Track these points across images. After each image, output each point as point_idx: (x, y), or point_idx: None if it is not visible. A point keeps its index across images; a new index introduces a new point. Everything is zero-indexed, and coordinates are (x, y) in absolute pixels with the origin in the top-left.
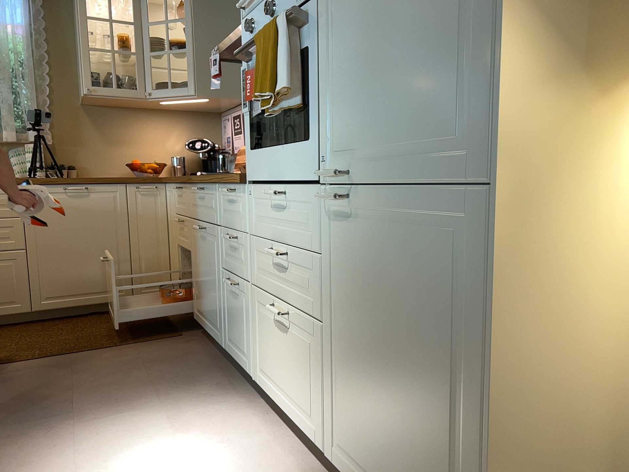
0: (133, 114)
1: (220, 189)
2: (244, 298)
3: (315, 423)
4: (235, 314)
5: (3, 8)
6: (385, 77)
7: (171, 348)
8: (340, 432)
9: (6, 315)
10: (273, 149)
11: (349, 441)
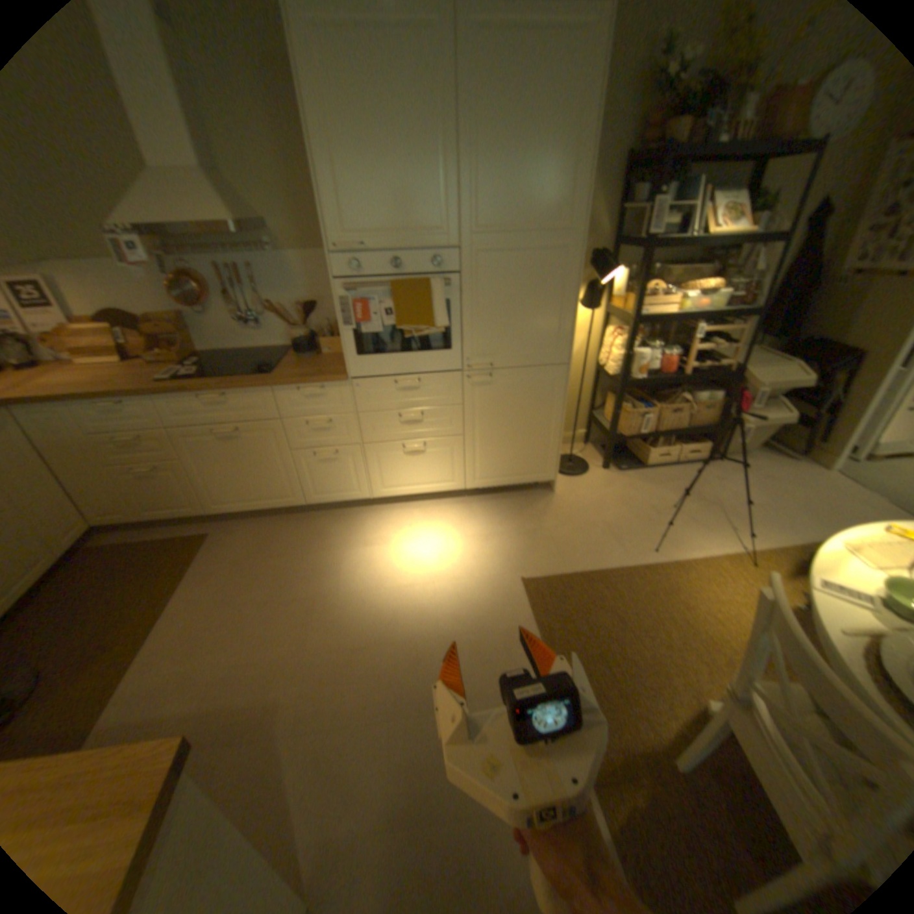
0: None
1: (283, 390)
2: (347, 457)
3: (452, 481)
4: (329, 473)
5: None
6: (514, 326)
7: (232, 543)
8: (476, 473)
9: None
10: (397, 356)
11: (484, 472)
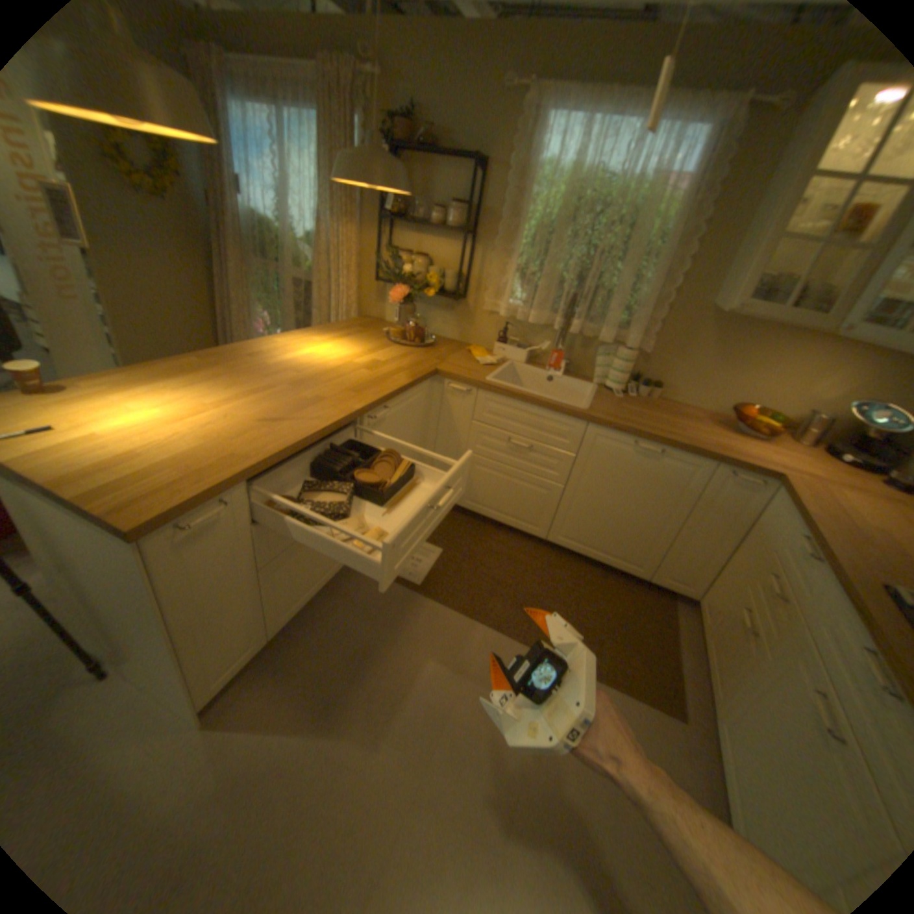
0: (788, 331)
1: None
2: None
3: None
4: None
5: (678, 148)
6: None
7: (664, 755)
8: None
9: (525, 532)
10: None
11: None
